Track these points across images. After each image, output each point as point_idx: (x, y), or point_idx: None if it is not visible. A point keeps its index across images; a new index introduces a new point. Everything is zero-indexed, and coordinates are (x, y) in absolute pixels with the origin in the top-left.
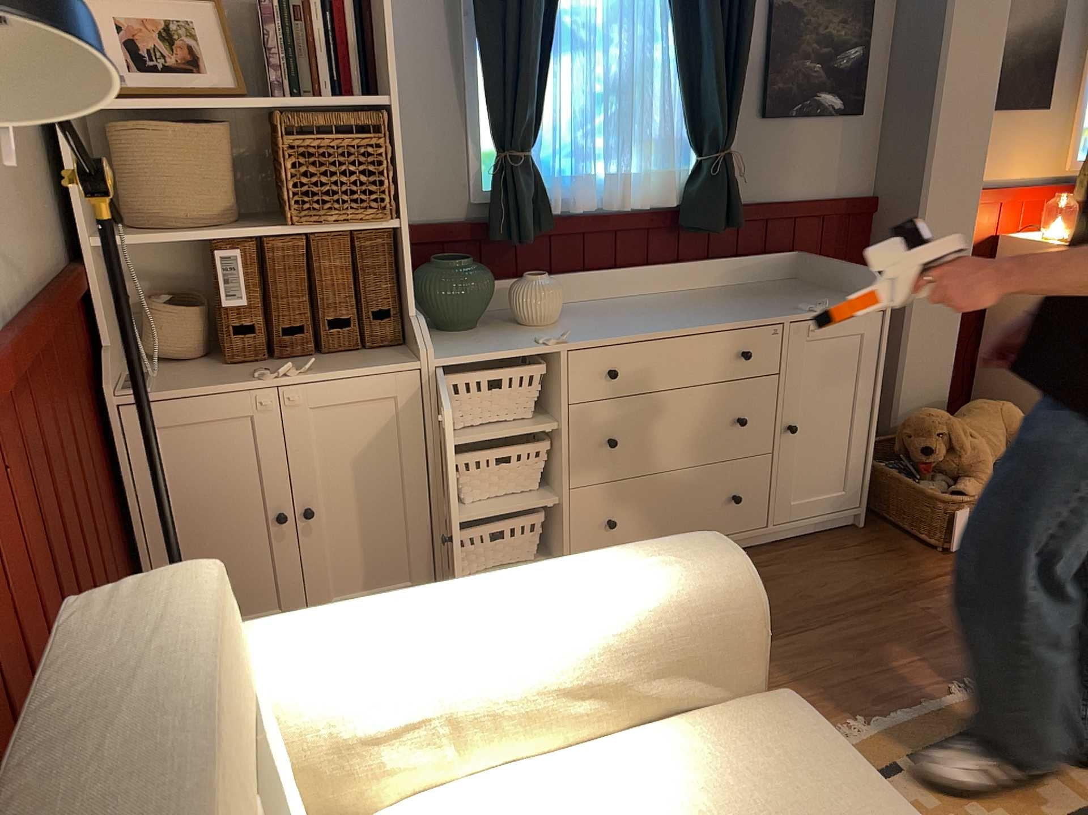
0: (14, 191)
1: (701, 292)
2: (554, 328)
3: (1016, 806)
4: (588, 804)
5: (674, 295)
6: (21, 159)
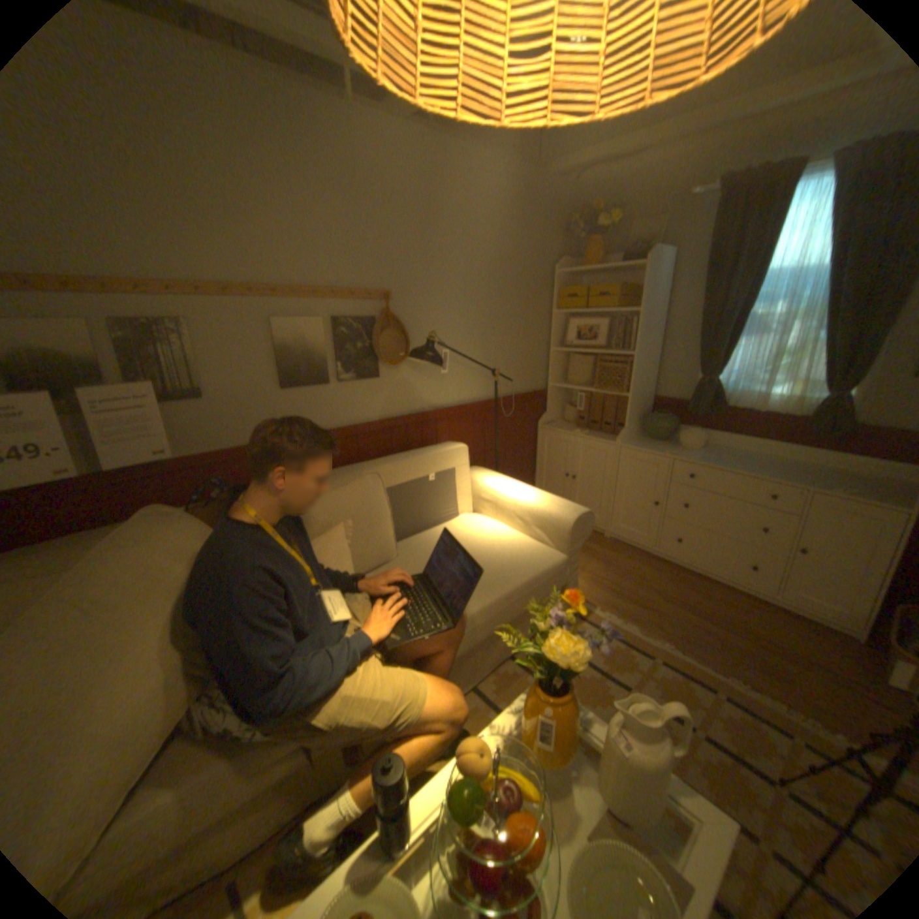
0: (521, 372)
1: (813, 467)
2: (688, 452)
3: (671, 699)
4: (500, 534)
5: (791, 463)
6: (530, 364)
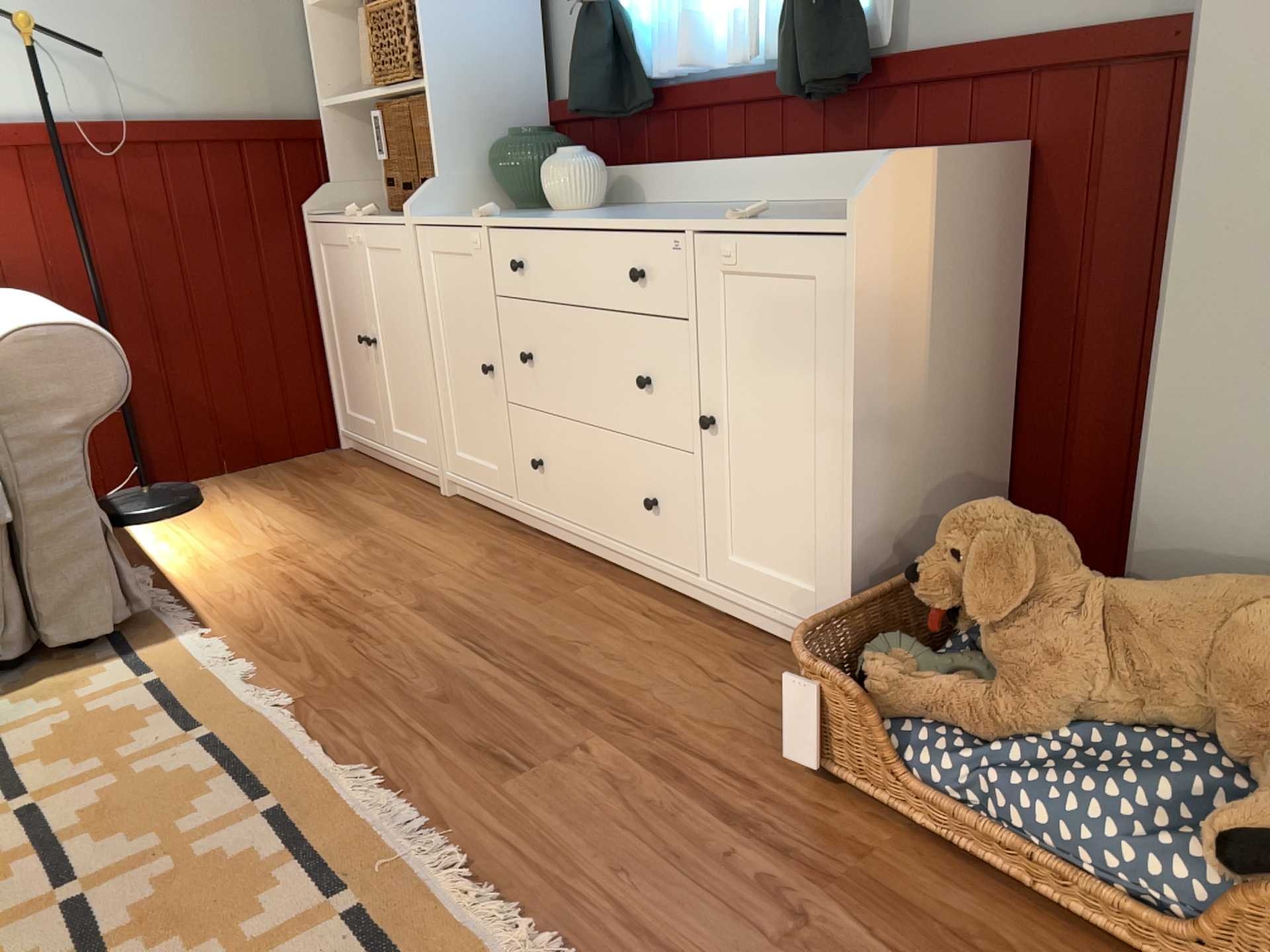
0: (208, 61)
1: (808, 204)
2: (547, 214)
3: (107, 813)
4: None
5: (770, 205)
6: (241, 43)
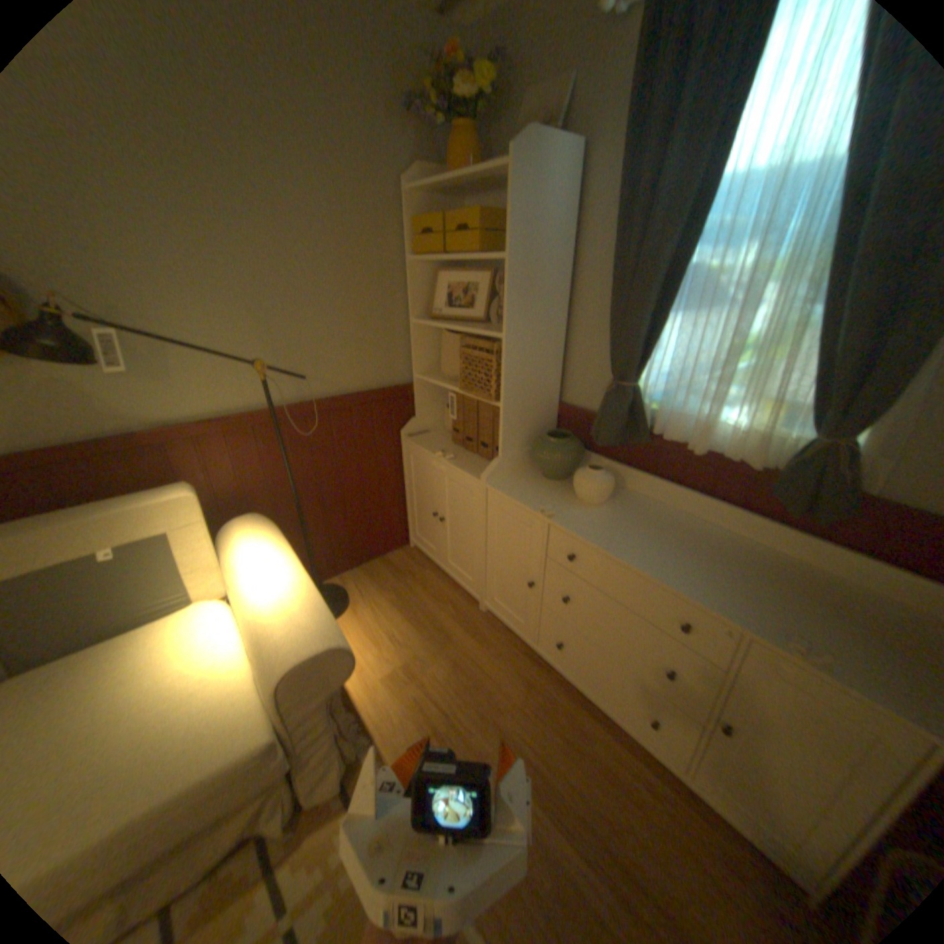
0: (356, 354)
1: (780, 559)
2: (582, 507)
3: None
4: (205, 661)
5: (744, 545)
6: (374, 342)
